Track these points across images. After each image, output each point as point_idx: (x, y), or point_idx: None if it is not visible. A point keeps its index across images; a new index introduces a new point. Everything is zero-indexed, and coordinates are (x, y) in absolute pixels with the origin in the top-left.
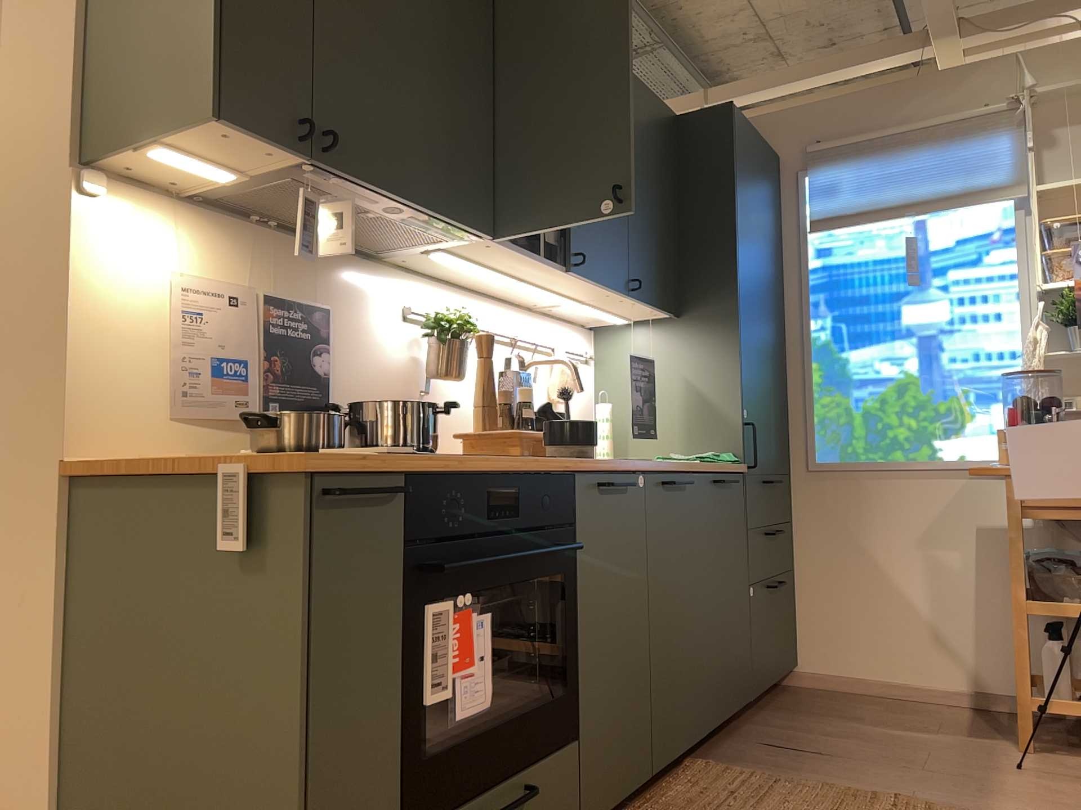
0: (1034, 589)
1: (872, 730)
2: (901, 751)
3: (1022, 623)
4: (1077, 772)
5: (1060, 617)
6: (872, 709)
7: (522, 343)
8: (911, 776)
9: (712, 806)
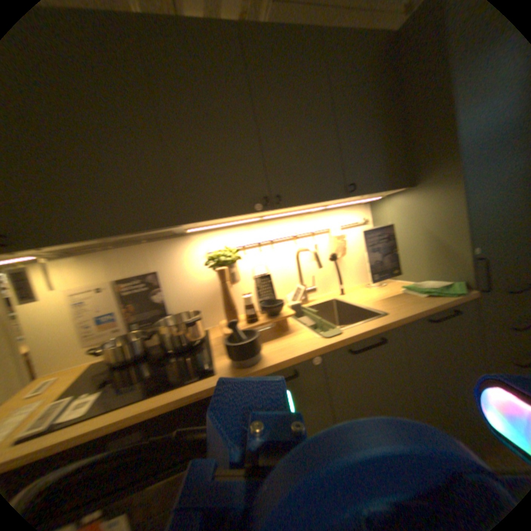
0: None
1: None
2: None
3: None
4: None
5: None
6: None
7: (302, 234)
8: None
9: None
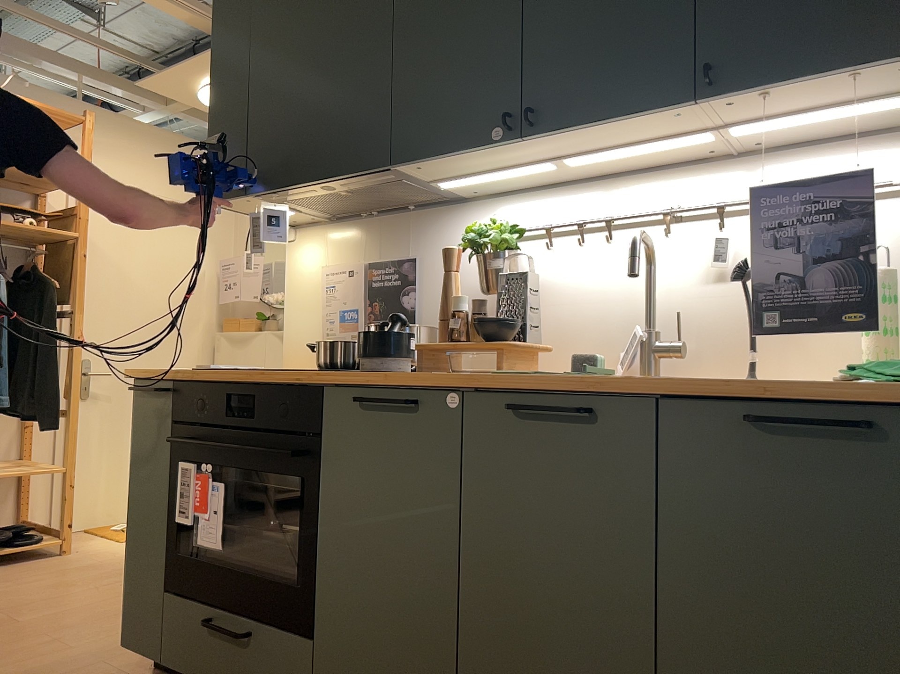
0: None
1: None
2: None
3: None
4: None
5: None
6: None
7: (696, 214)
8: None
9: None
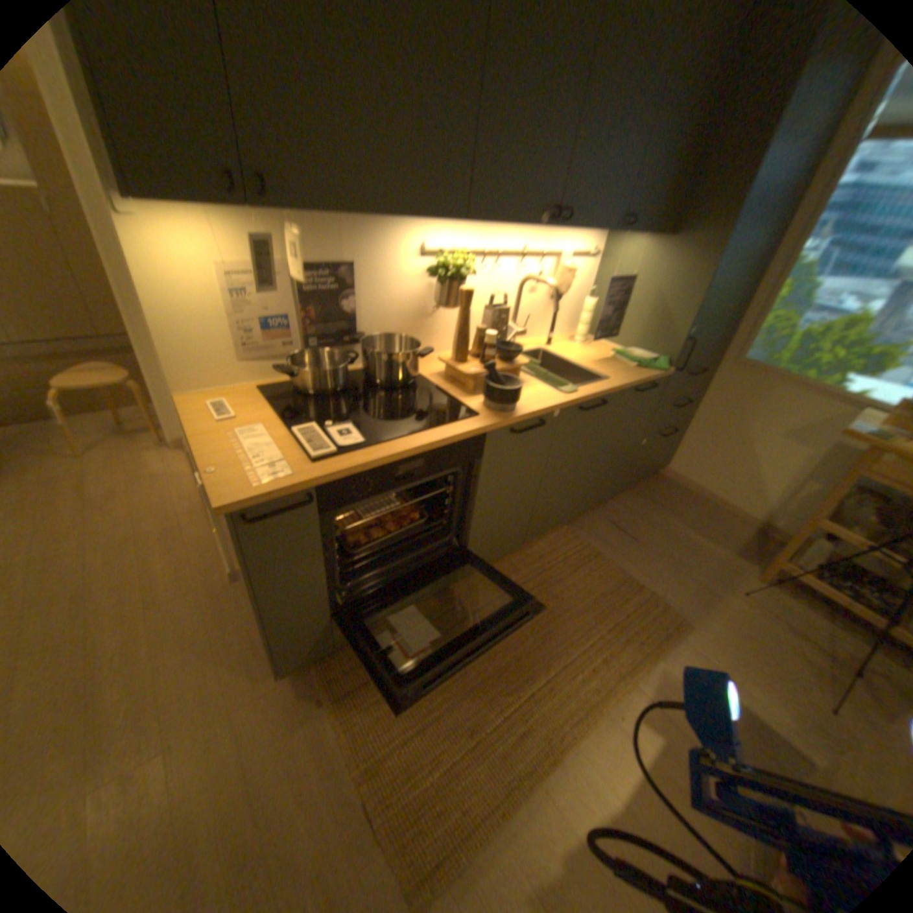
0: (838, 512)
1: (680, 530)
2: (684, 554)
3: (809, 530)
4: (780, 612)
5: (841, 539)
6: (693, 510)
7: (531, 253)
8: (675, 578)
9: (549, 564)
